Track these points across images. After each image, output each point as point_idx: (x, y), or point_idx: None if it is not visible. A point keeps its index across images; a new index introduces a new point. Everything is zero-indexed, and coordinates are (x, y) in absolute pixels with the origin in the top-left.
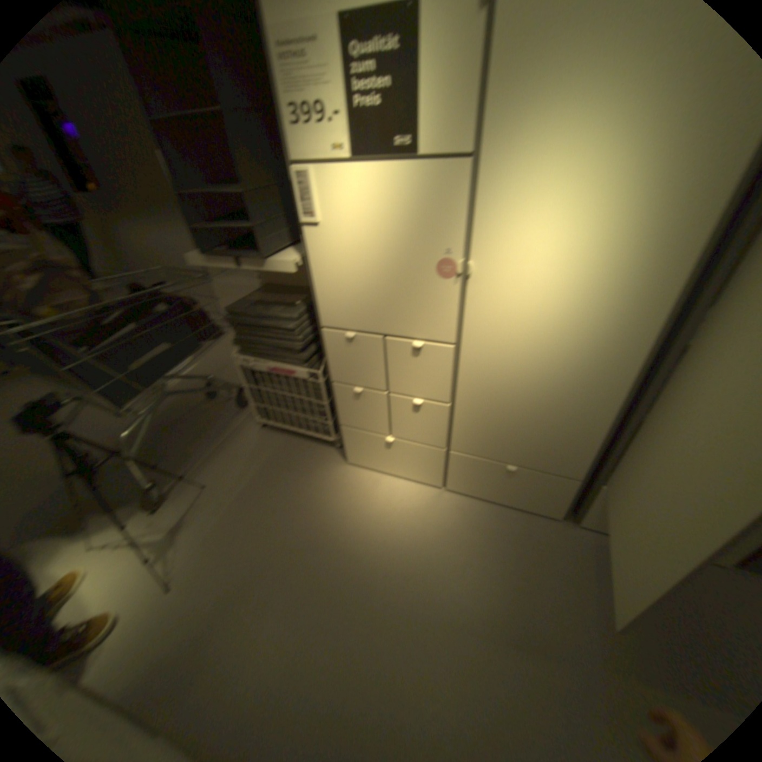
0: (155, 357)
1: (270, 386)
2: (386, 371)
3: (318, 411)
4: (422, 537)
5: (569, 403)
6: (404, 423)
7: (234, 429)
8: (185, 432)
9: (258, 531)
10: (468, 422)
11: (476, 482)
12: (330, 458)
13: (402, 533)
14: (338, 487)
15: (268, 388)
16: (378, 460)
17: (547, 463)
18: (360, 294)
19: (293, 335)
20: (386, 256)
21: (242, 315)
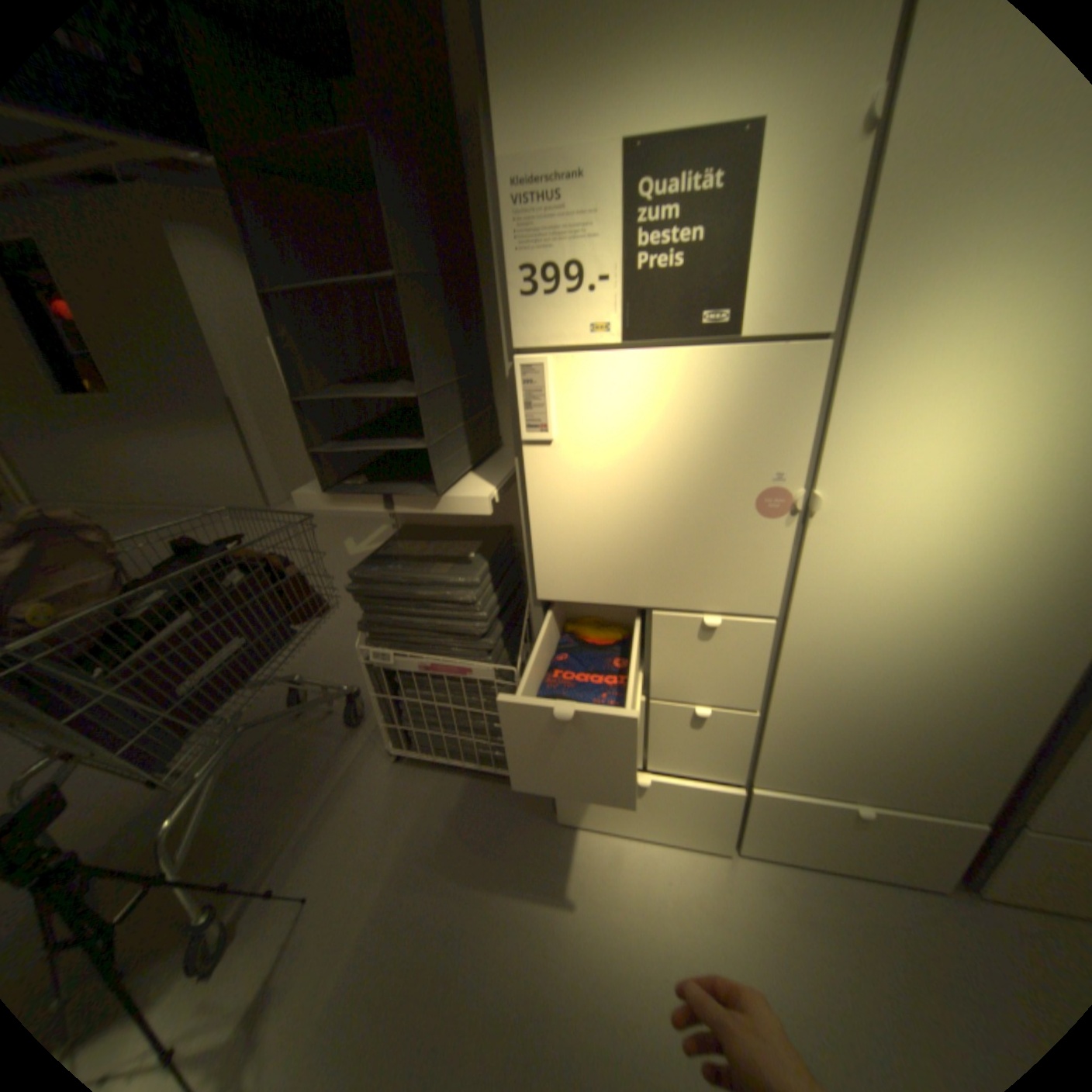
0: (211, 670)
1: (412, 699)
2: (644, 667)
3: (500, 734)
4: (727, 965)
5: (973, 702)
6: (668, 749)
7: (338, 777)
8: (246, 792)
9: (417, 1000)
10: (788, 741)
11: (795, 838)
12: (521, 815)
13: (690, 961)
14: (548, 874)
15: (408, 701)
16: (613, 814)
17: (926, 800)
18: (610, 549)
19: (465, 613)
20: (663, 489)
21: (372, 585)
